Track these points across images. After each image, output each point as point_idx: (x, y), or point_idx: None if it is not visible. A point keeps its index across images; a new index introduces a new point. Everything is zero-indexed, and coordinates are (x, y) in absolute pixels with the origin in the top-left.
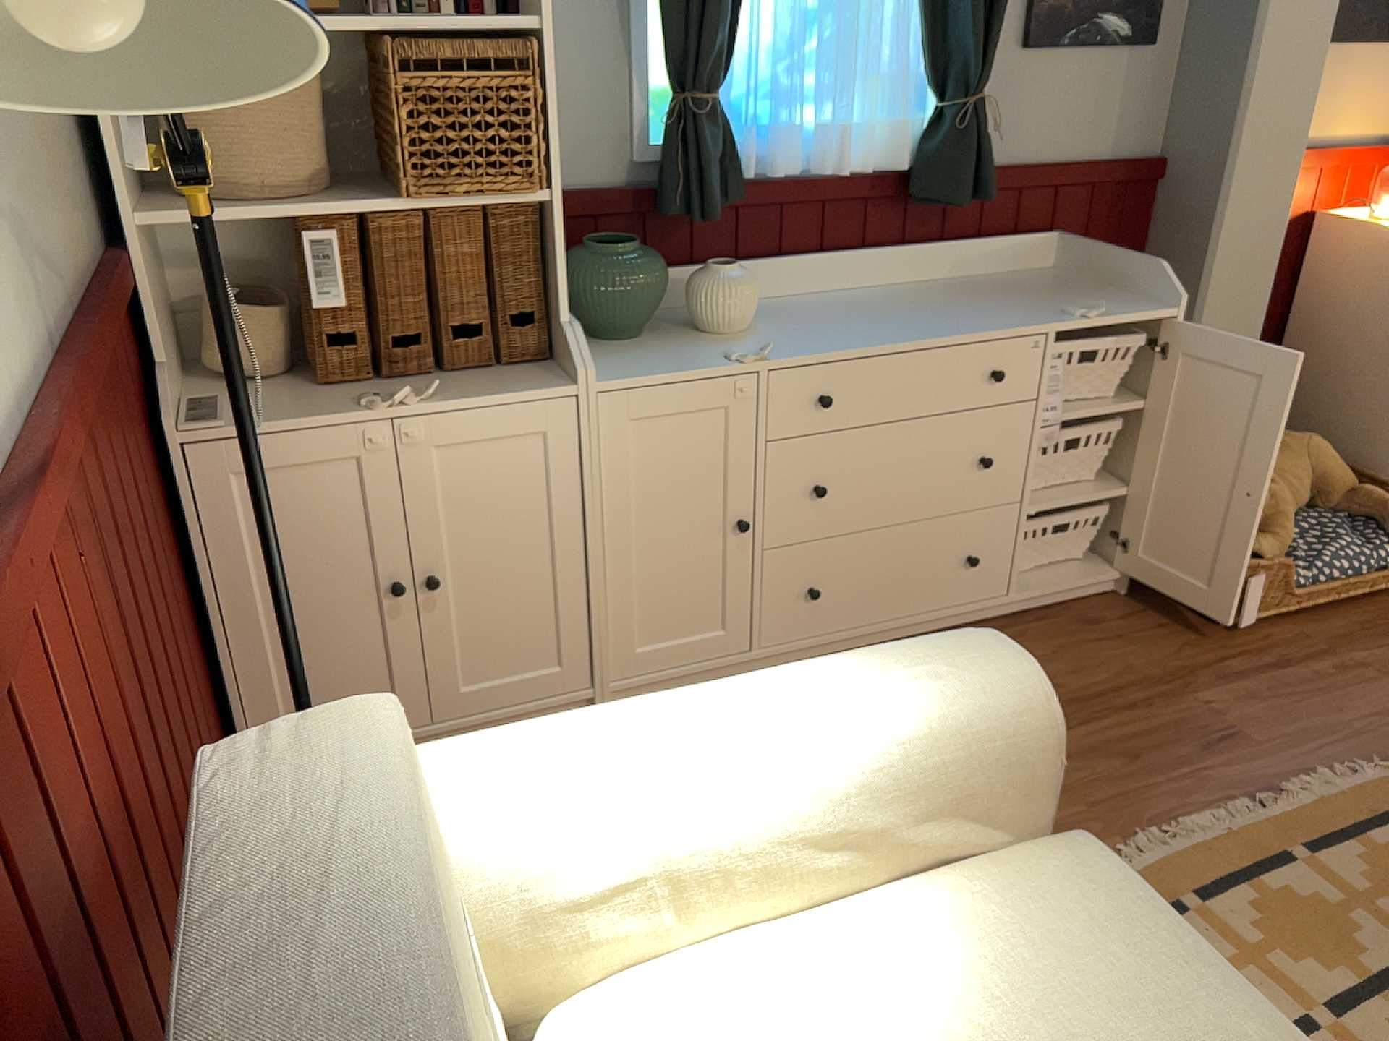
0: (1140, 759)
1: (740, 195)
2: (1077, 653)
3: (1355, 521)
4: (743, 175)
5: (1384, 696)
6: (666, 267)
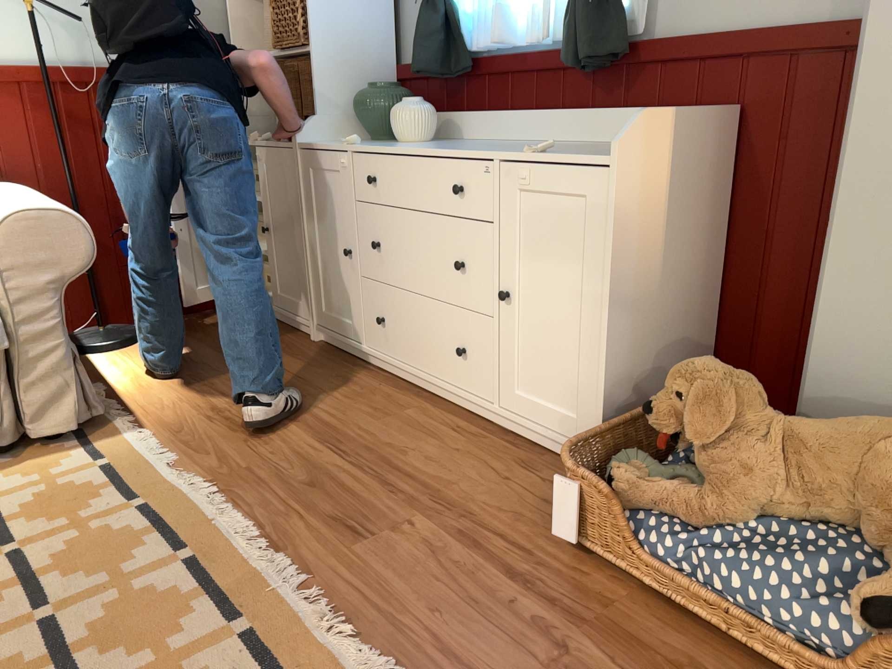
0: (313, 488)
1: (467, 65)
2: (463, 459)
3: (866, 570)
4: (466, 50)
5: (495, 653)
6: (389, 100)
